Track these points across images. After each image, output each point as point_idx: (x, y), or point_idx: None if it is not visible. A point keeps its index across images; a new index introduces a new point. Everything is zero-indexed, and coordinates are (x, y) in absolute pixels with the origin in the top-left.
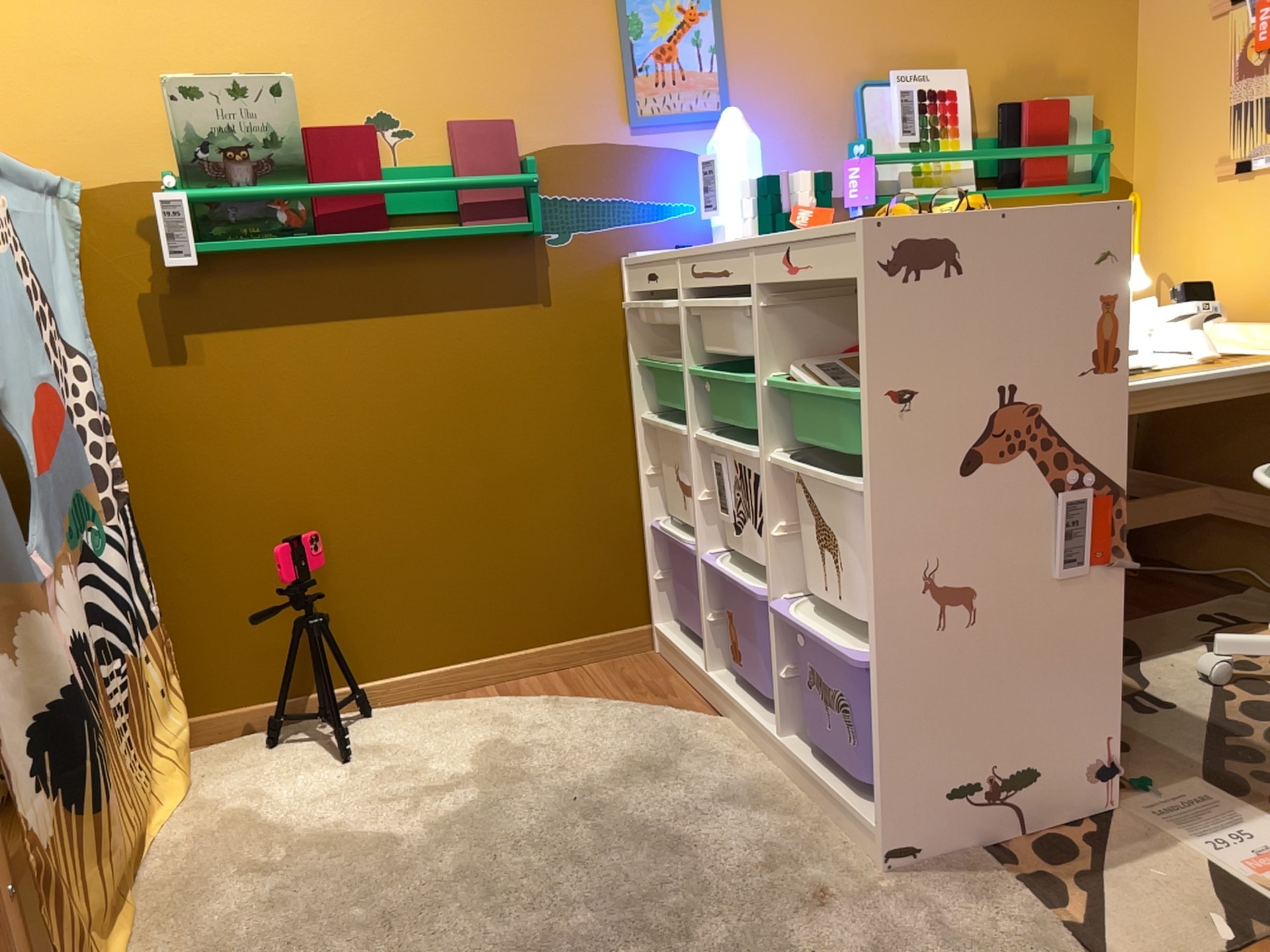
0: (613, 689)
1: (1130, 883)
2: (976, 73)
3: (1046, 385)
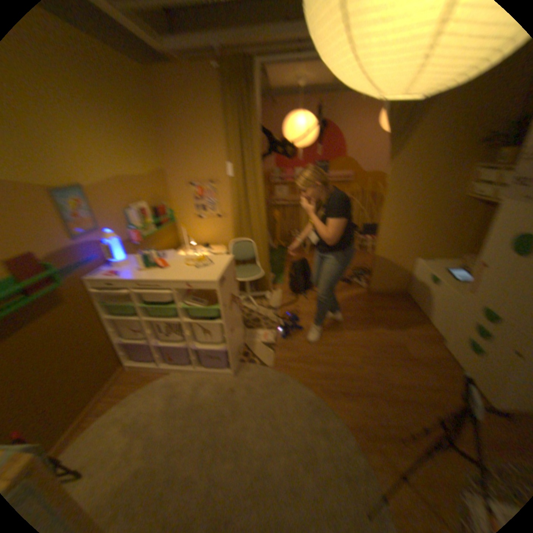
0: (131, 389)
1: (257, 353)
2: (148, 202)
3: (234, 290)
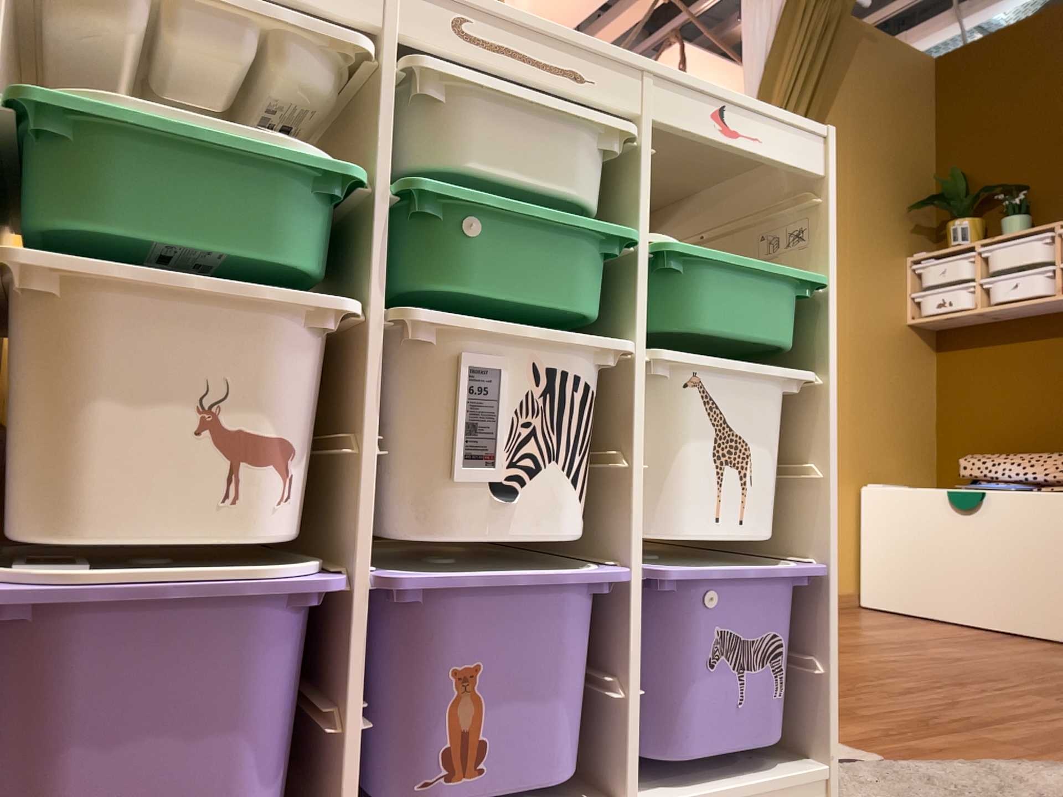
0: None
1: None
2: None
3: None
